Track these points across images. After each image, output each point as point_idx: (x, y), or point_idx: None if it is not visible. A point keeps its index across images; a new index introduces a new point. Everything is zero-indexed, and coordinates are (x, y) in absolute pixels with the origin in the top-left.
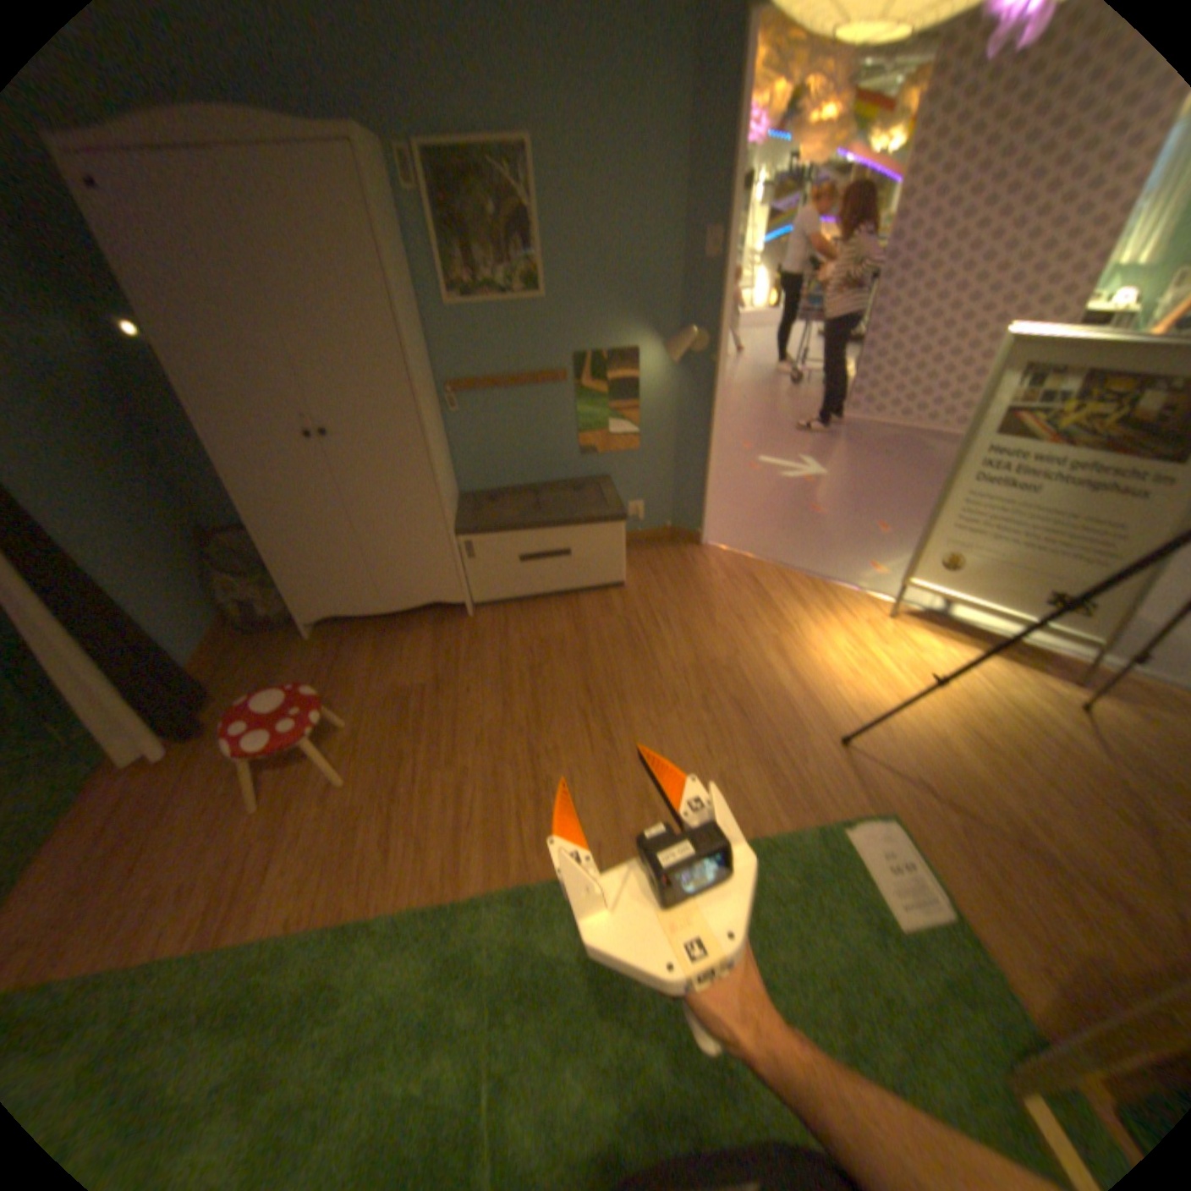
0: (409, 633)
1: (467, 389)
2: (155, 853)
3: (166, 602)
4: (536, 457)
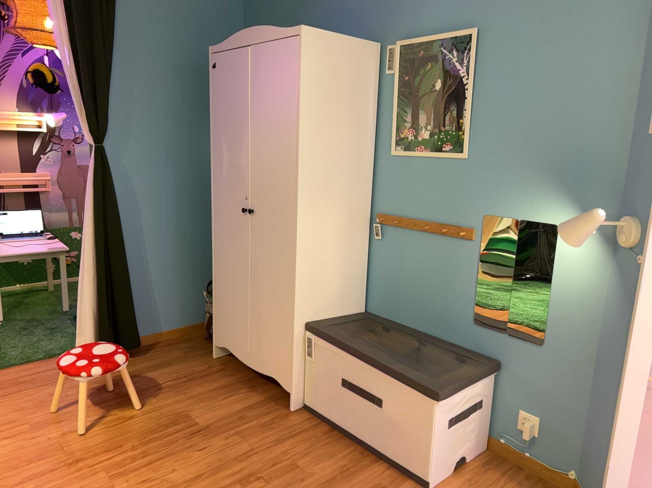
0: (247, 394)
1: (392, 224)
2: (18, 396)
3: (177, 292)
4: (433, 308)
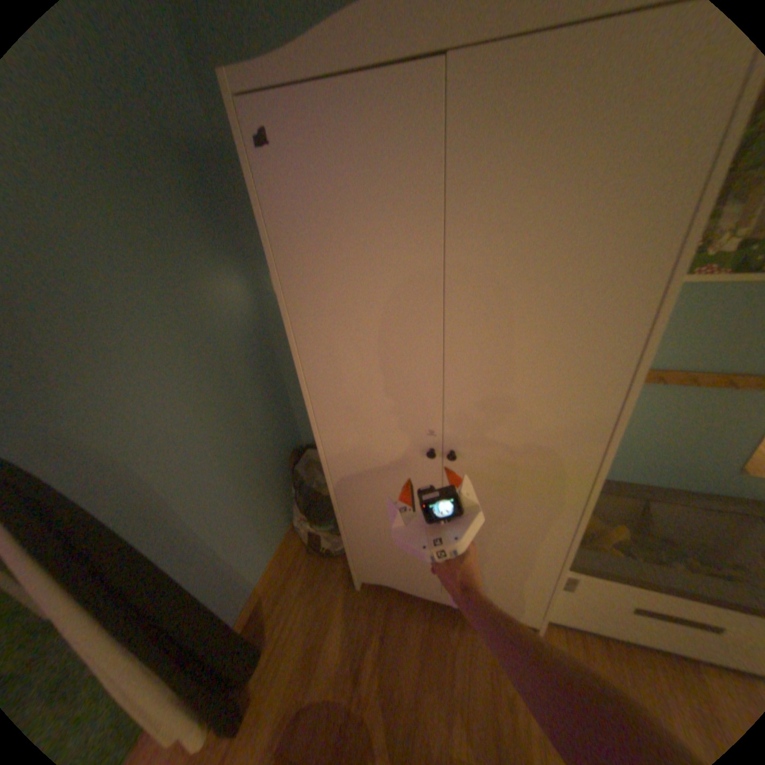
0: (465, 640)
1: None
2: None
3: (255, 531)
4: (672, 463)
